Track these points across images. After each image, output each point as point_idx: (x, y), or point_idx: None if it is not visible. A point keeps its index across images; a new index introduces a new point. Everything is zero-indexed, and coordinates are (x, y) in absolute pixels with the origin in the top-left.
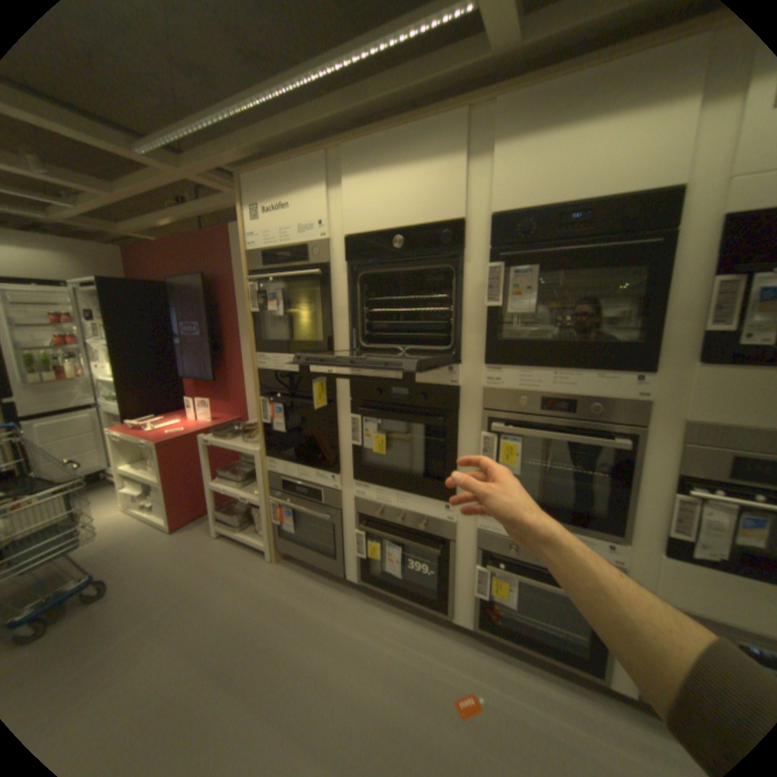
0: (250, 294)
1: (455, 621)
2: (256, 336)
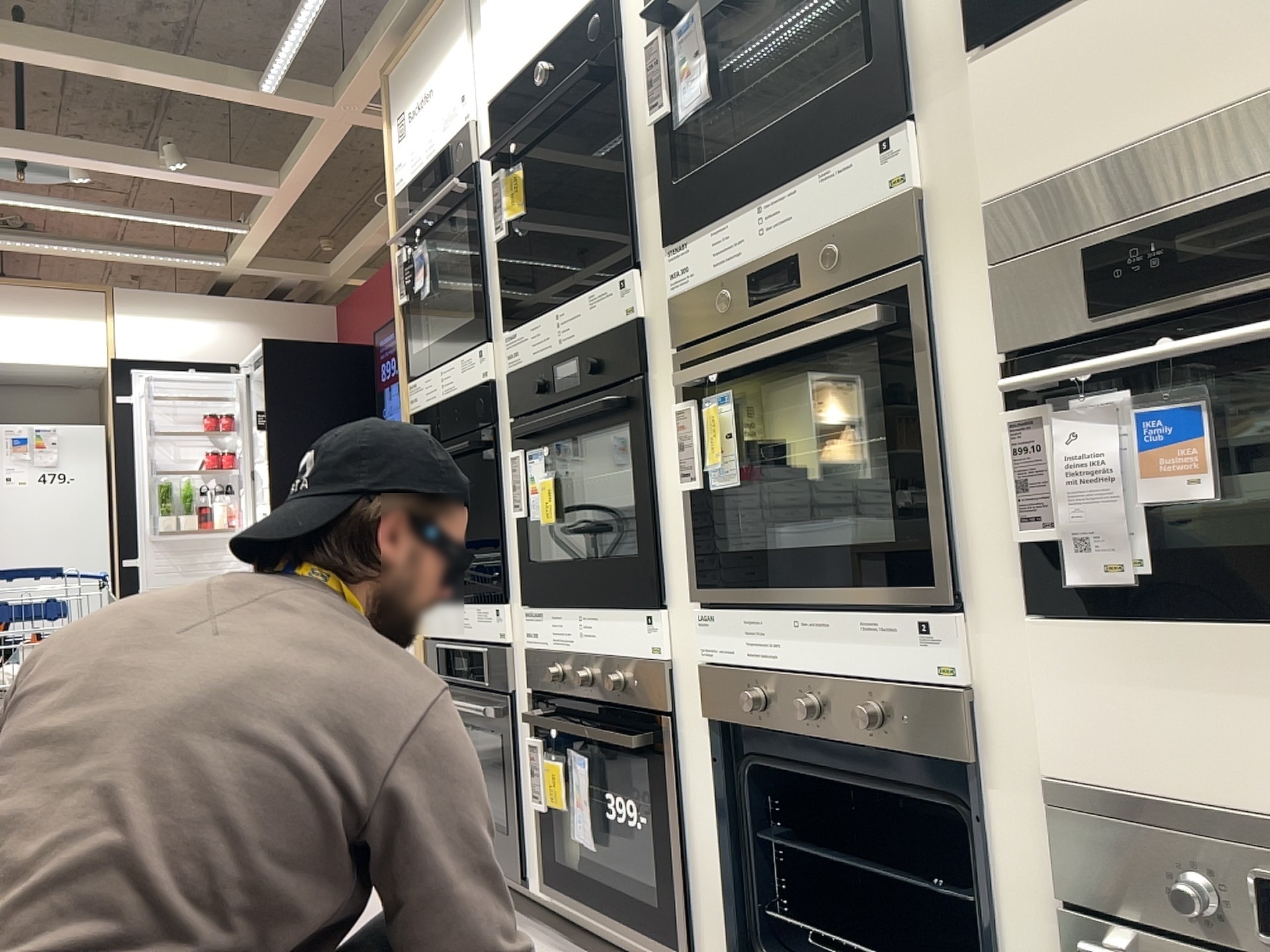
0: (398, 270)
1: None
2: (406, 349)
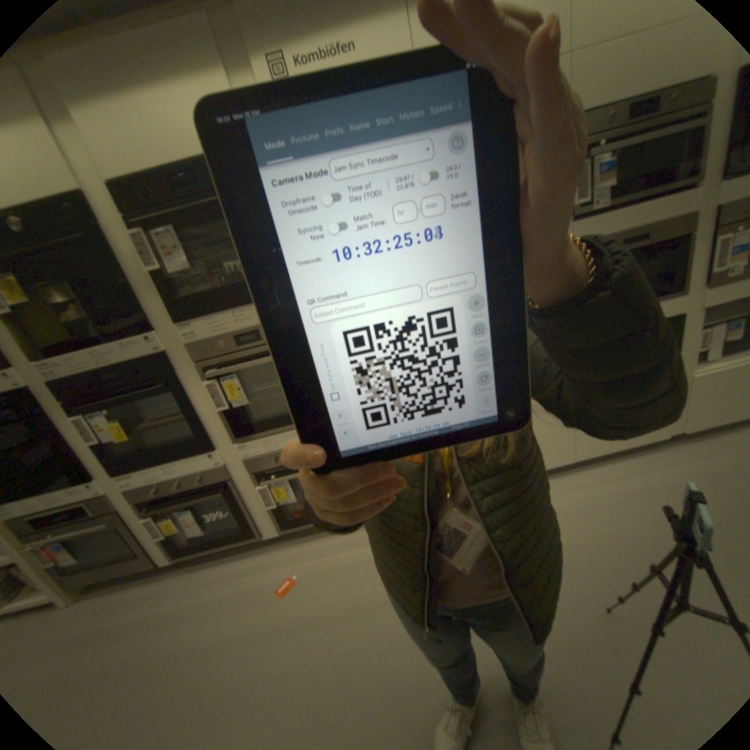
0: None
1: (263, 538)
2: None
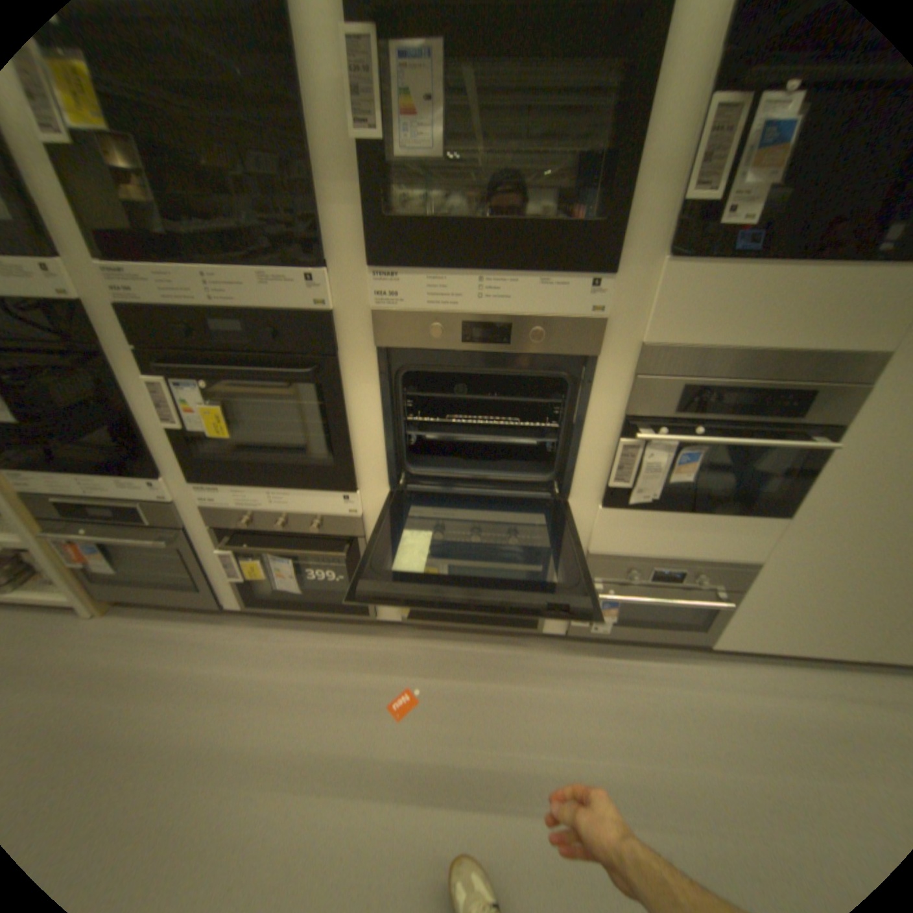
0: None
1: (380, 618)
2: None
